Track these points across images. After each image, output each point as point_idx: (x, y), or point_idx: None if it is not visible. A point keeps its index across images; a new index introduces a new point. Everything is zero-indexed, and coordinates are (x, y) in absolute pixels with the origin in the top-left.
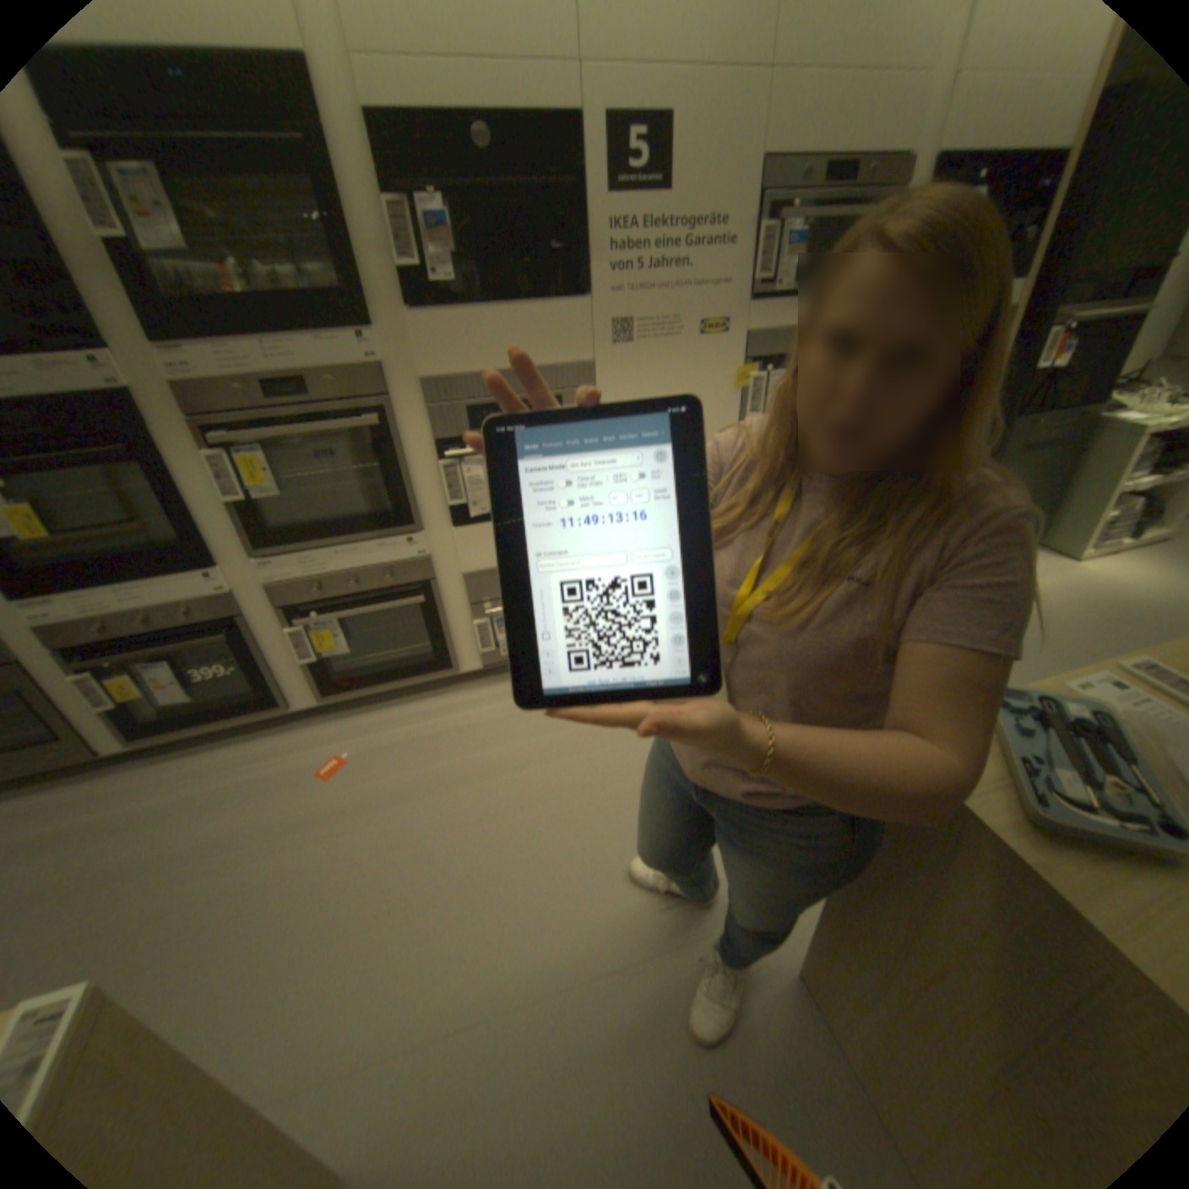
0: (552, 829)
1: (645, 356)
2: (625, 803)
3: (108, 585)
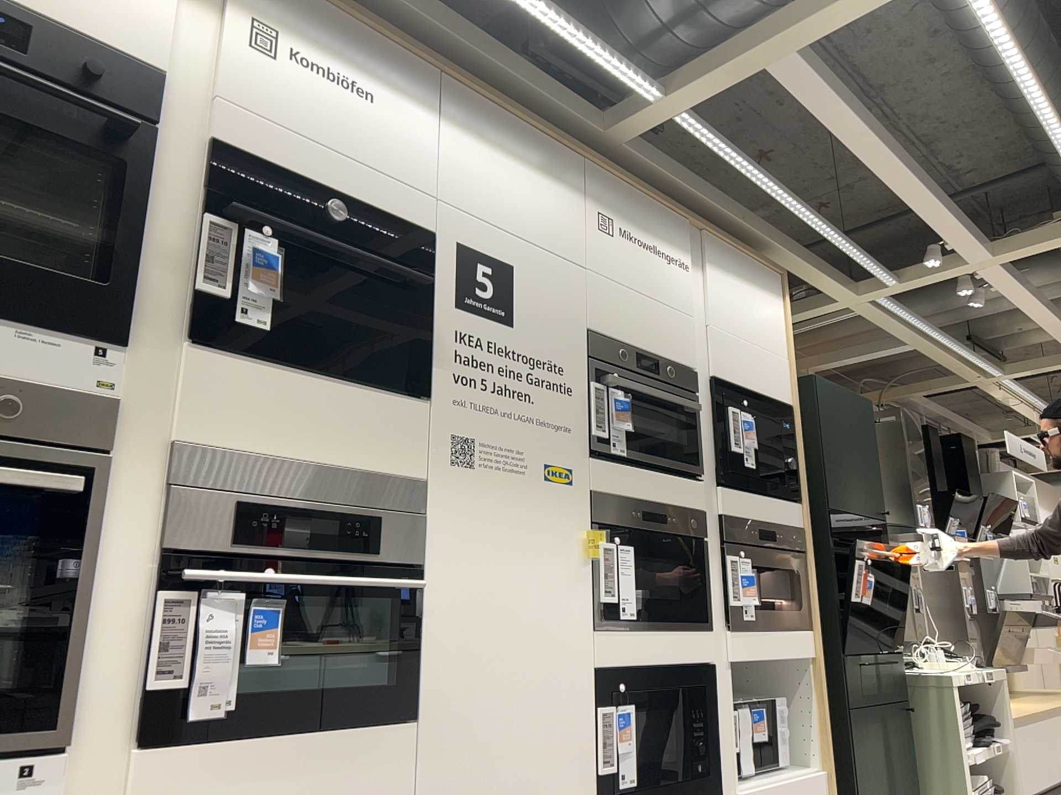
0: None
1: (490, 489)
2: None
3: None
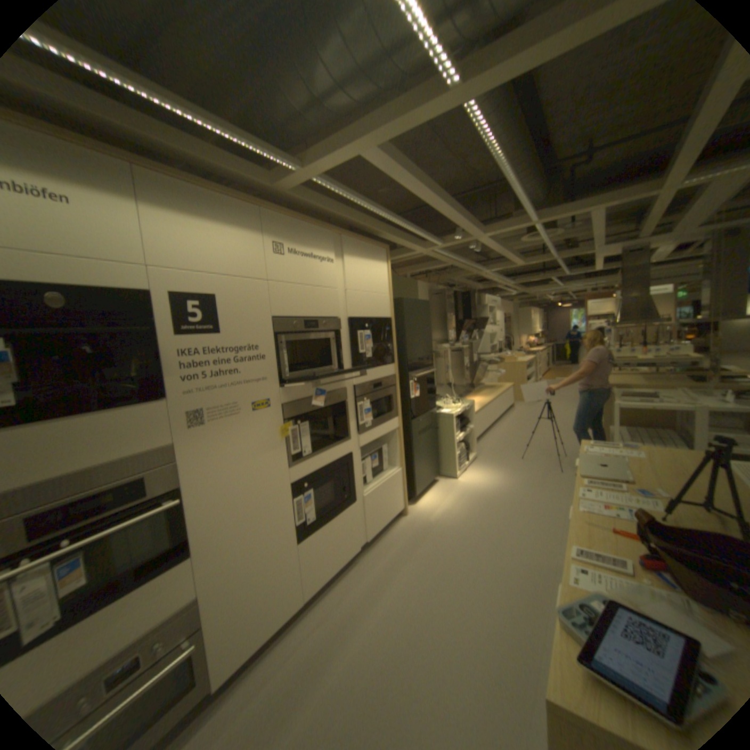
0: None
1: (217, 431)
2: None
3: None
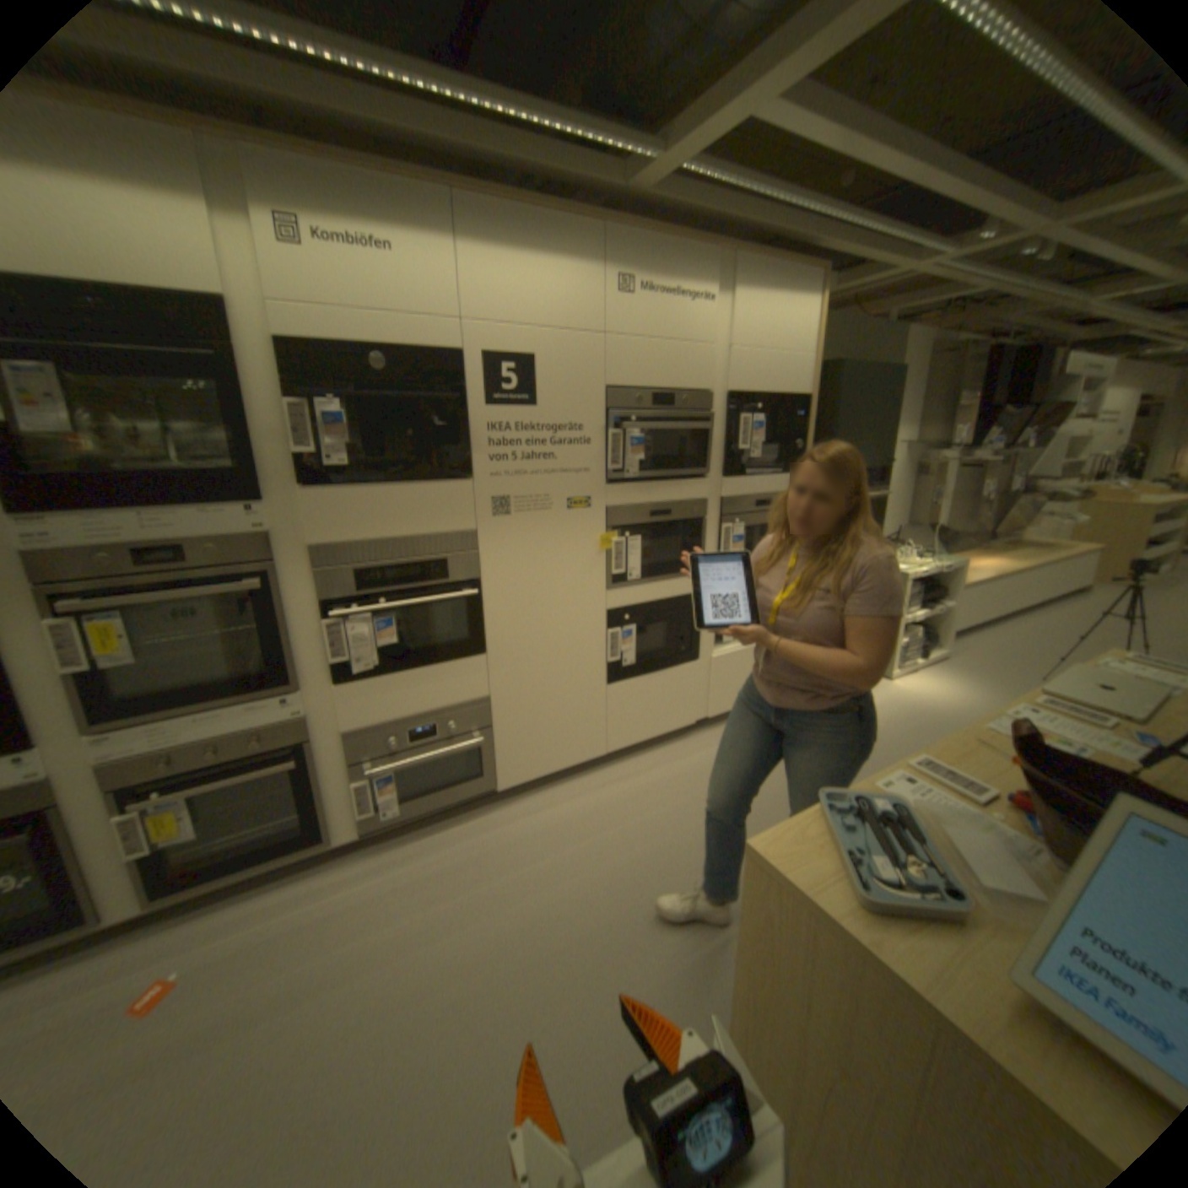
0: (440, 1025)
1: (522, 526)
2: (522, 976)
3: None
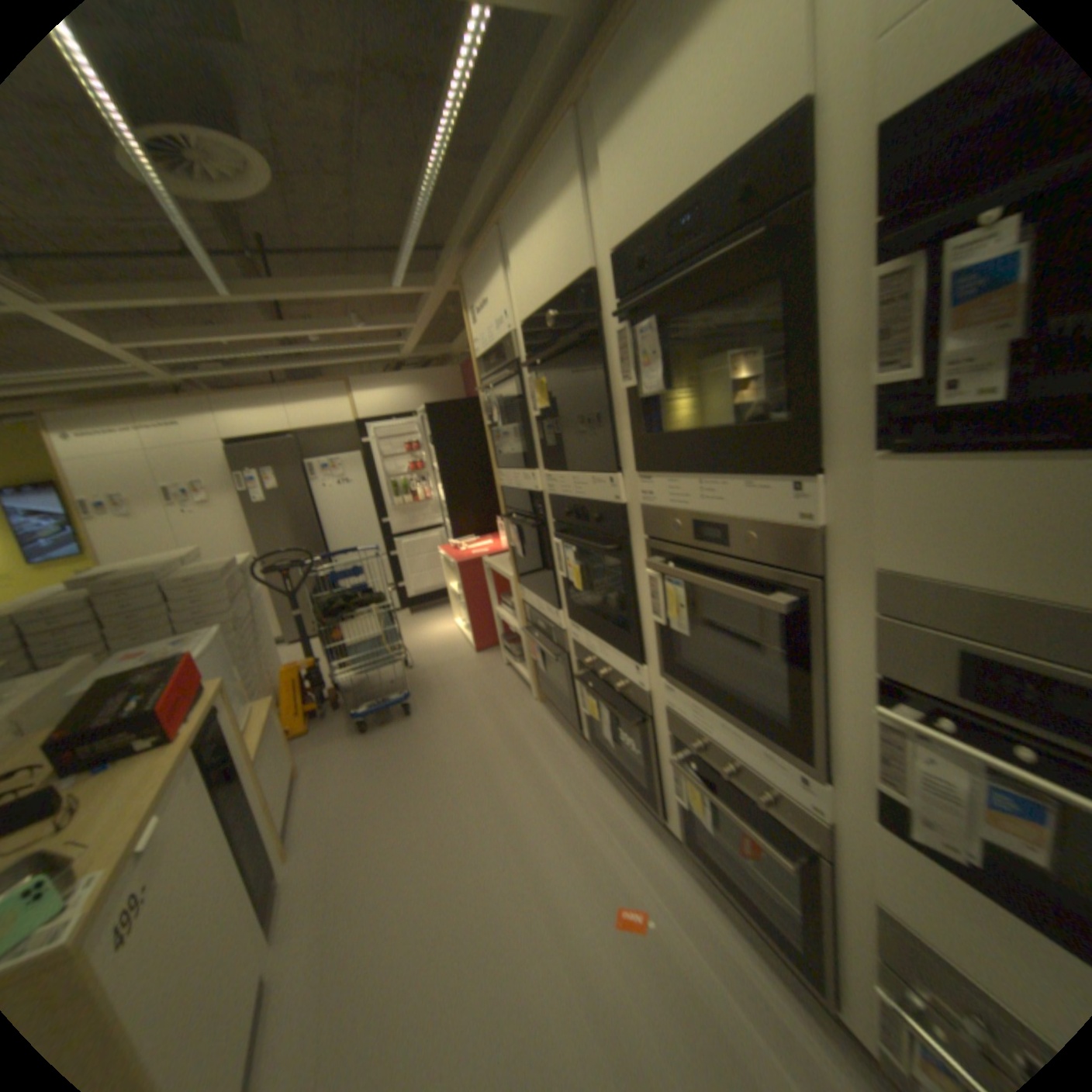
0: None
1: None
2: None
3: (597, 636)
